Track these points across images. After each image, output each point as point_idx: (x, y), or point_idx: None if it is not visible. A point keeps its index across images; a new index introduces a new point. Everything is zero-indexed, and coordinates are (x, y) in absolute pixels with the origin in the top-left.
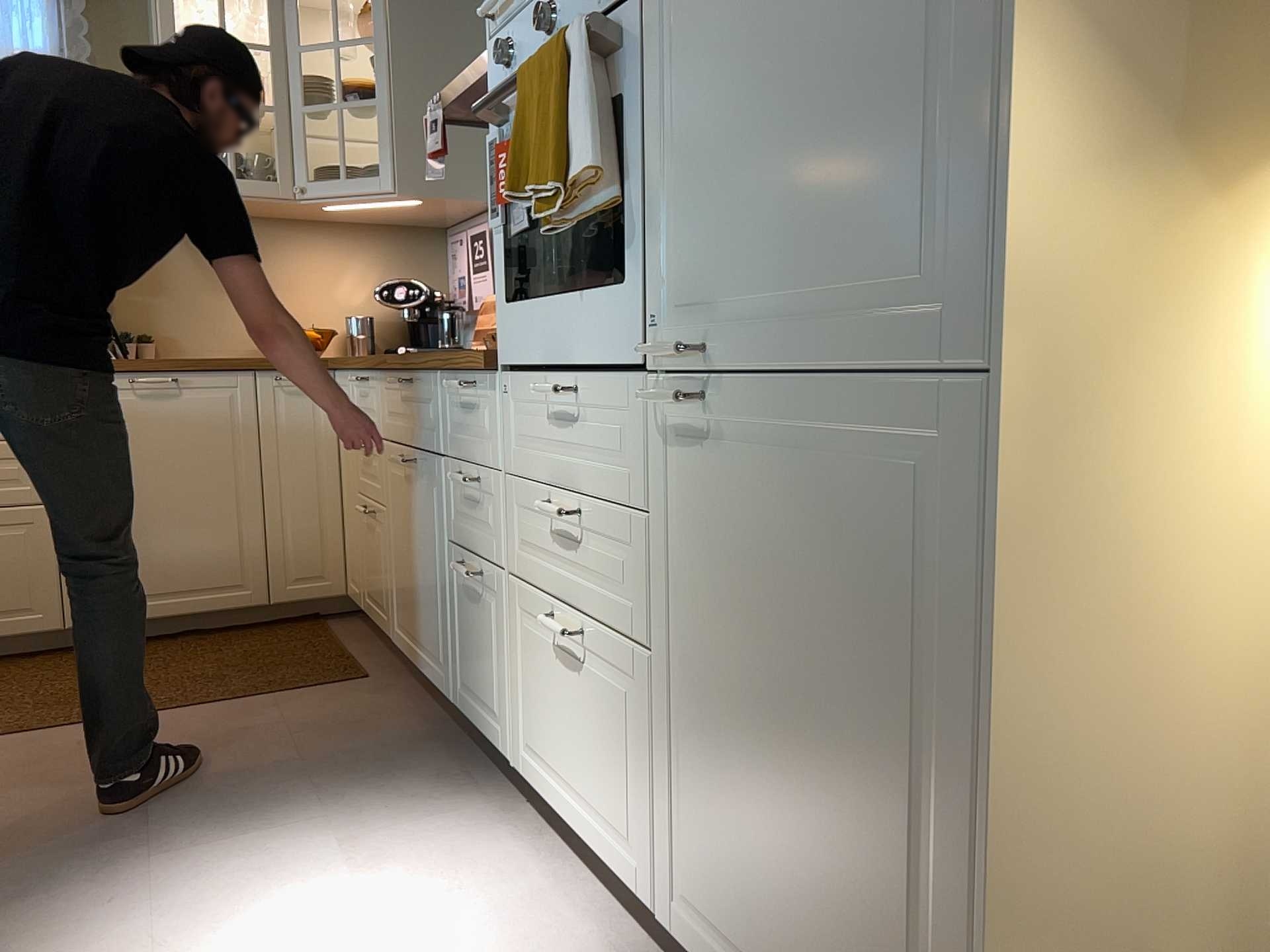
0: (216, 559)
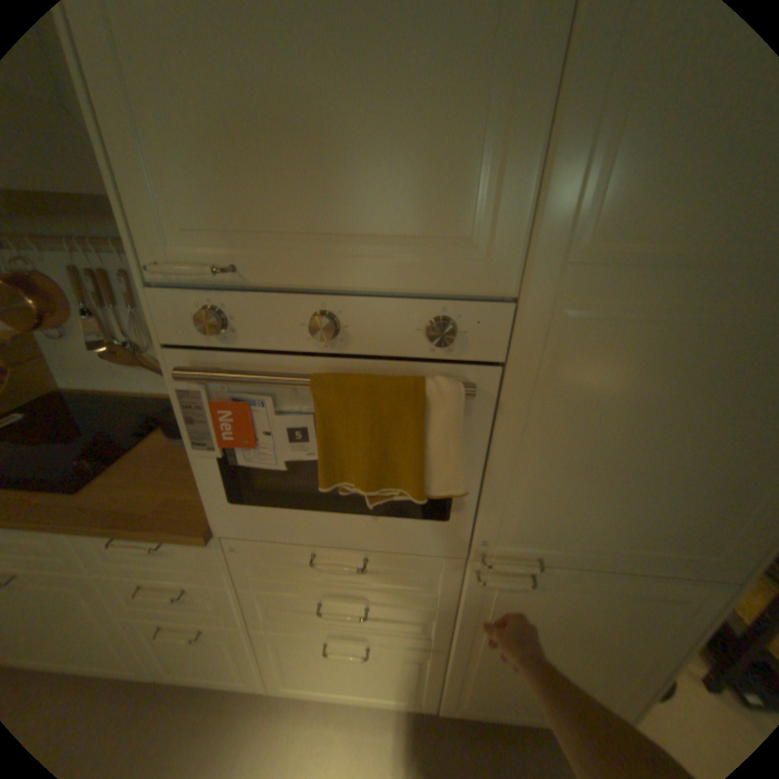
0: None
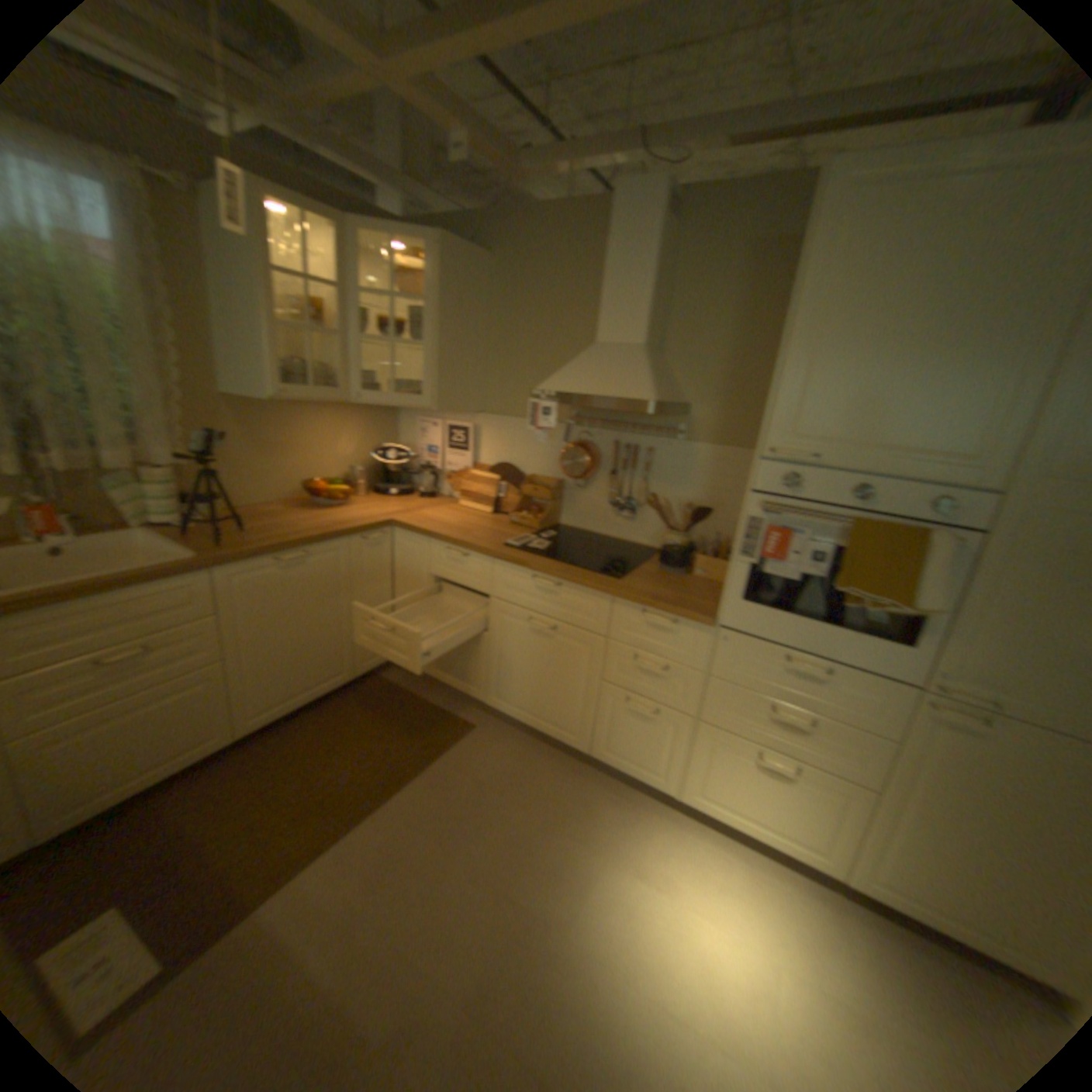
0: (325, 663)
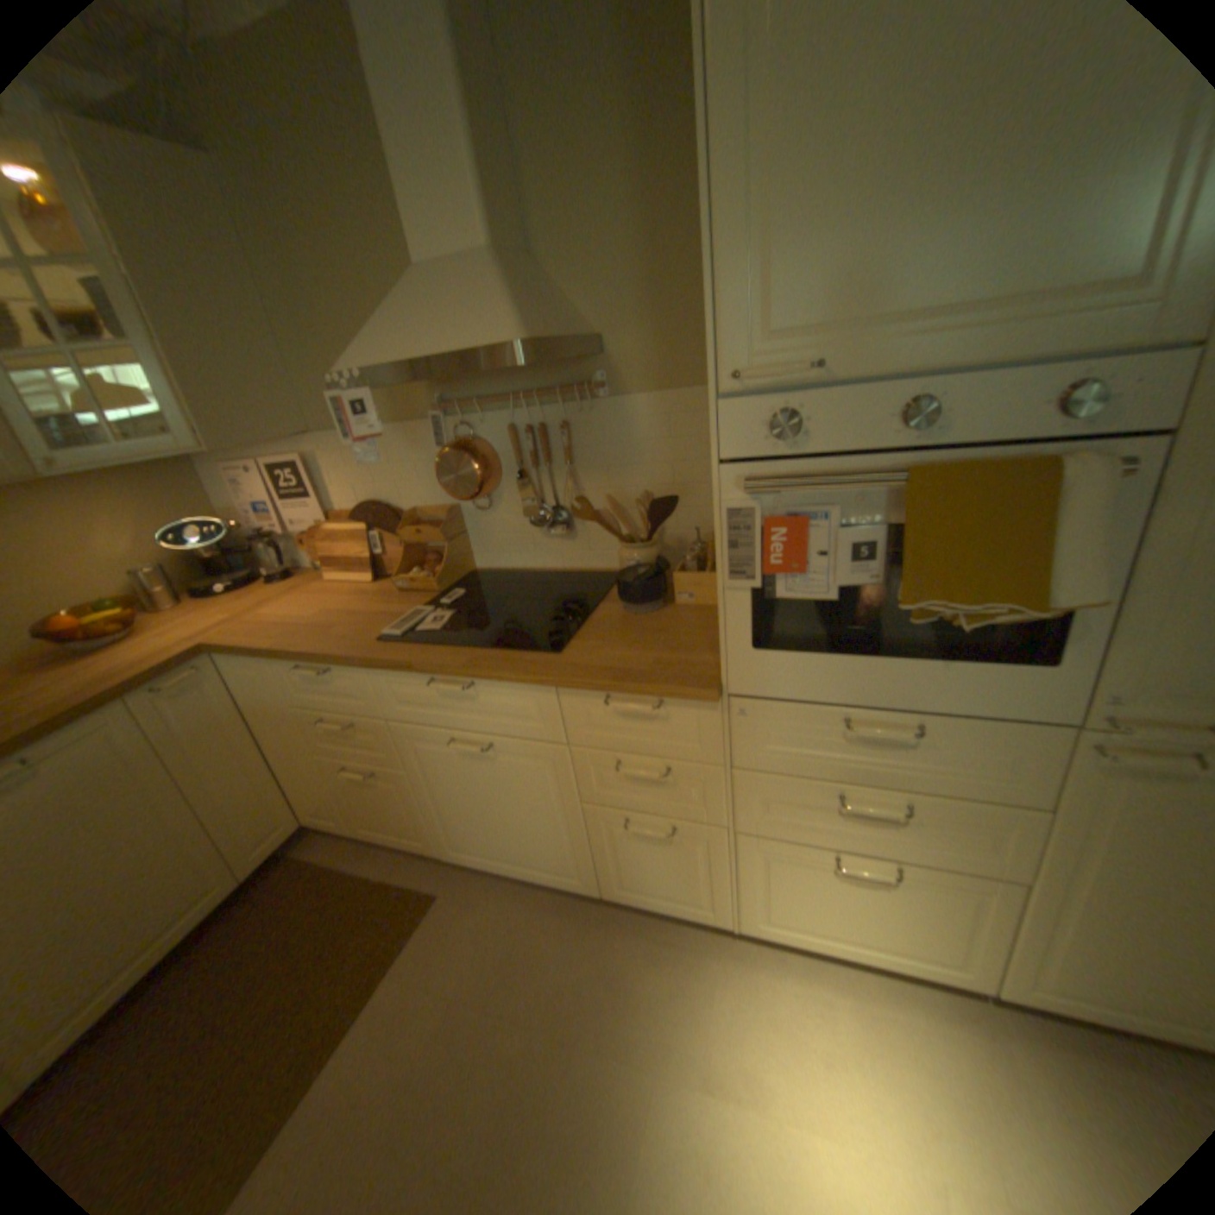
0: (171, 891)
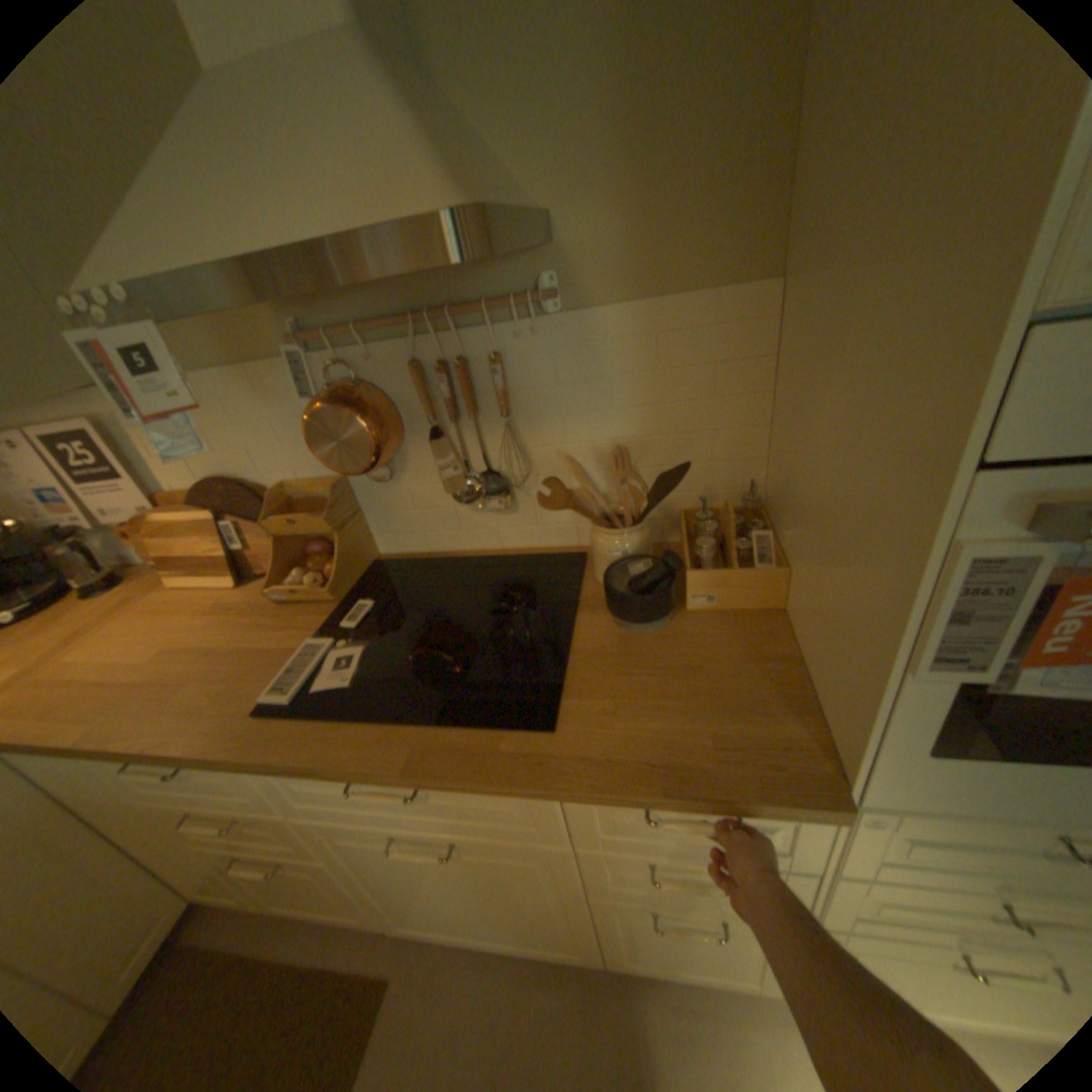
0: None
